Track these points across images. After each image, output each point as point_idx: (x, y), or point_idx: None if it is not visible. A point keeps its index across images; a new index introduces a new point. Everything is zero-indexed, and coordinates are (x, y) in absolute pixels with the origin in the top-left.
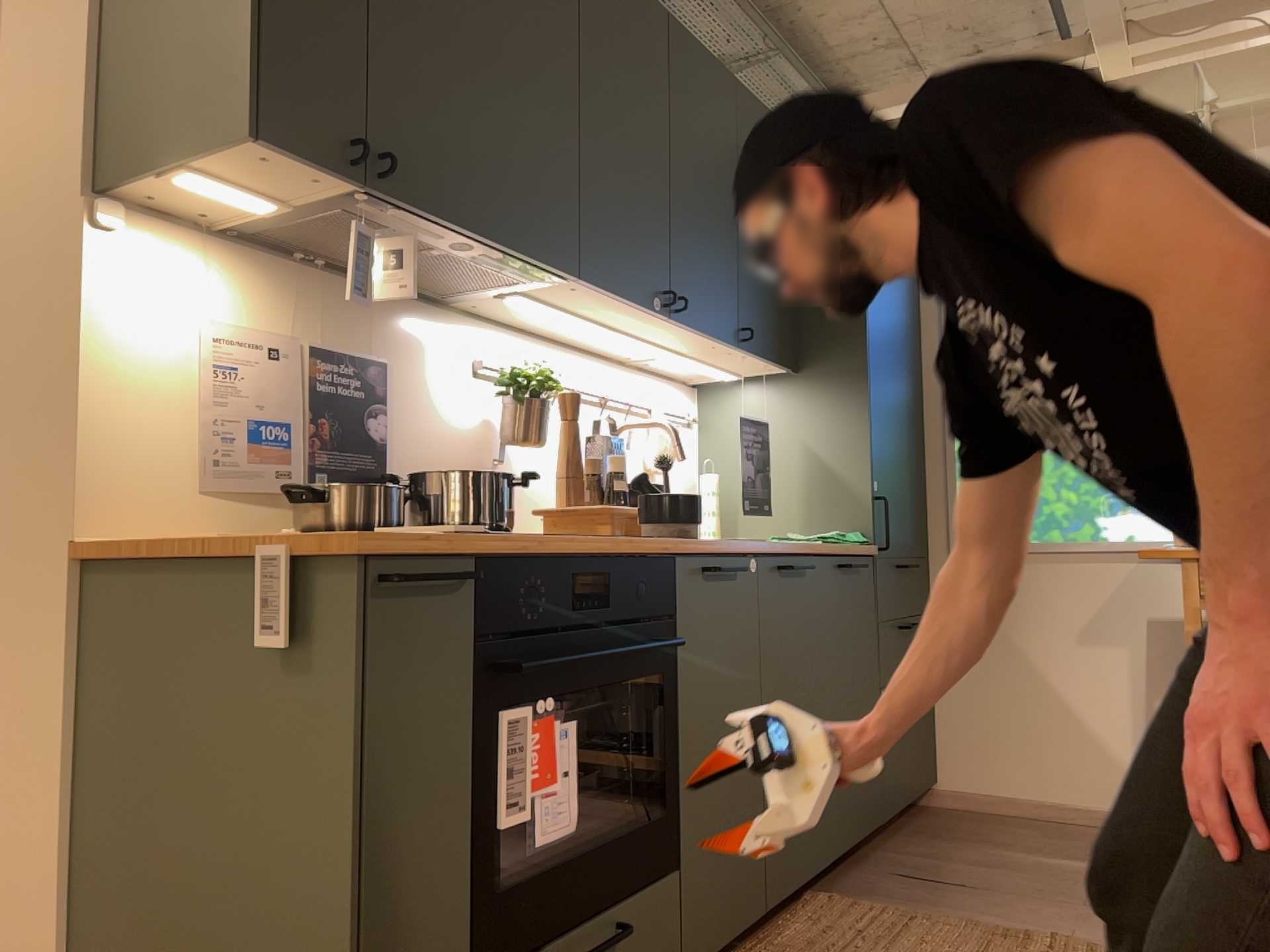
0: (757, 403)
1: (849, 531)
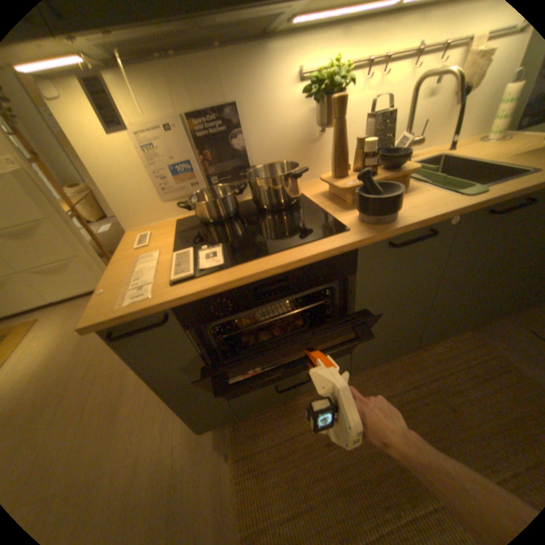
0: None
1: None
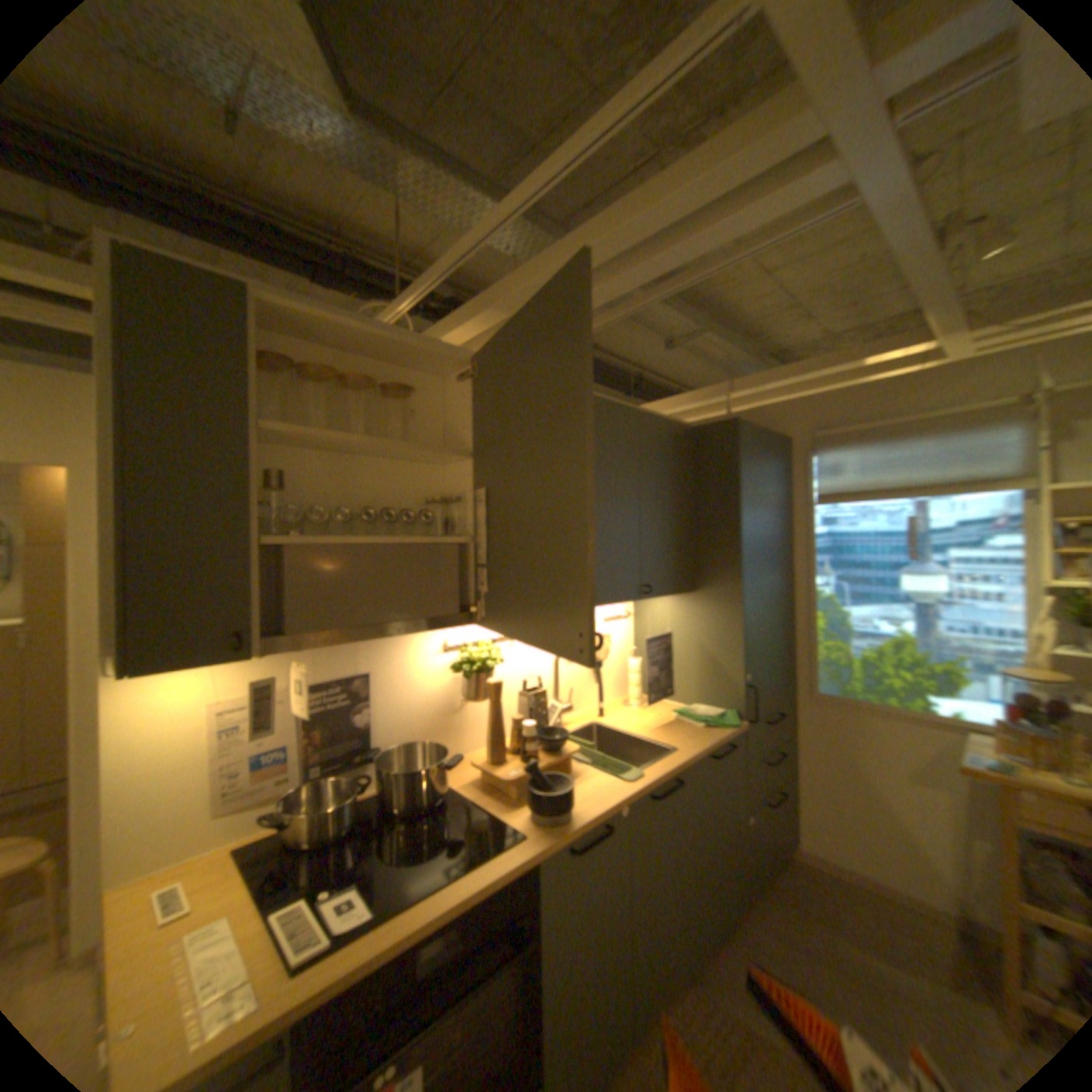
0: (668, 608)
1: (729, 708)
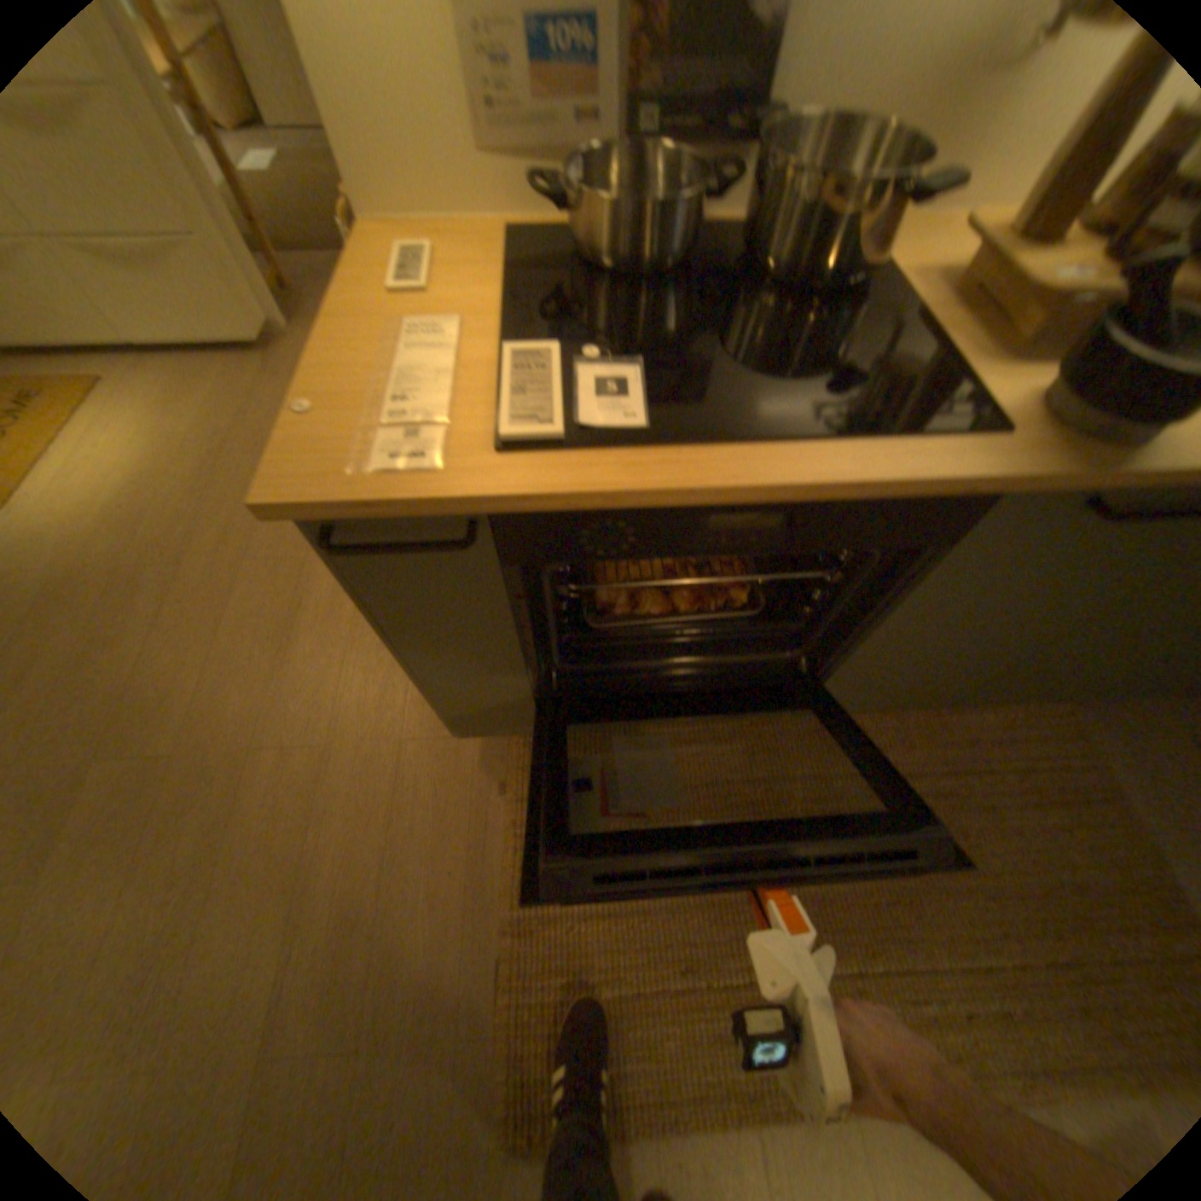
0: None
1: None
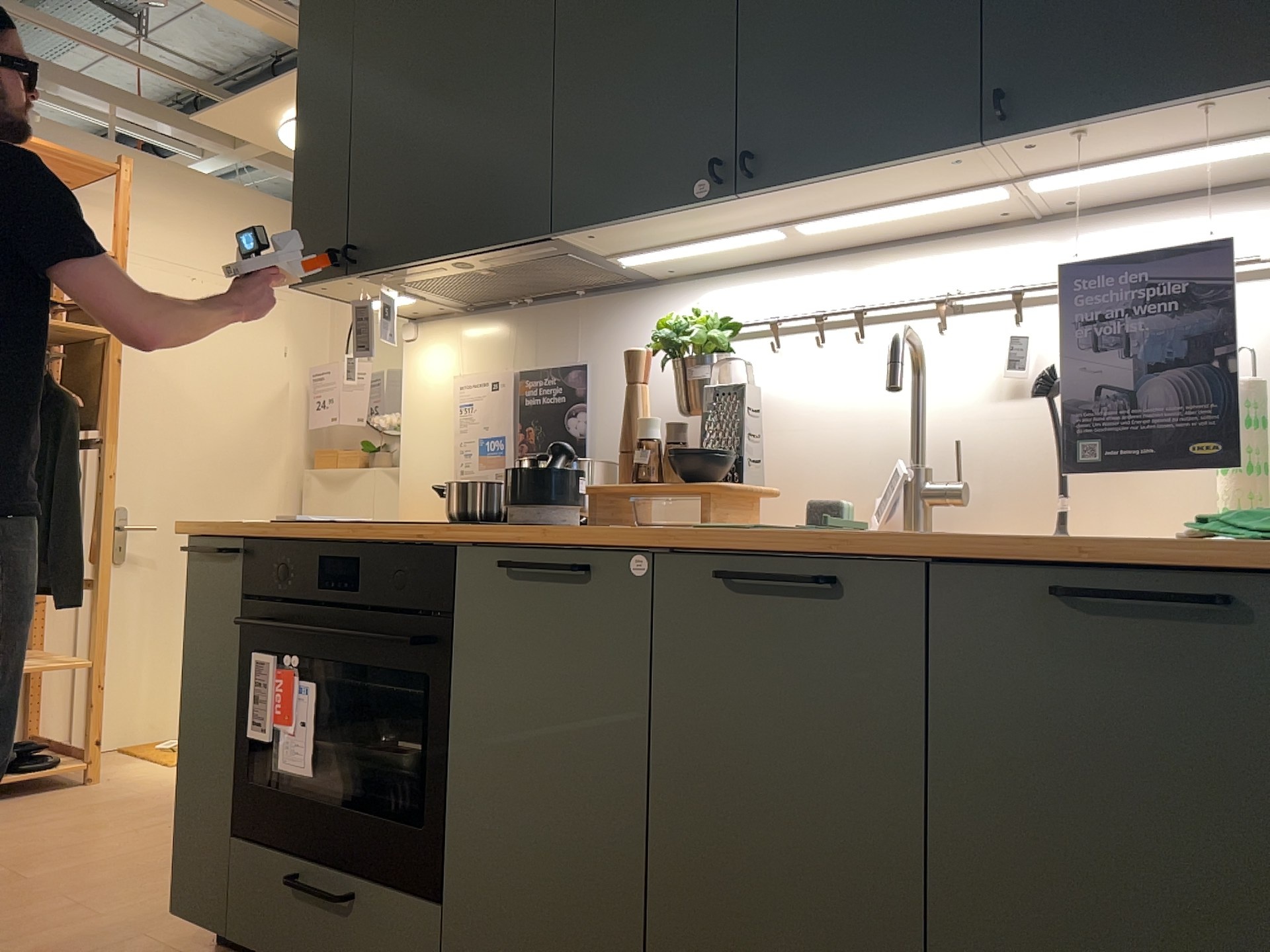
0: None
1: None
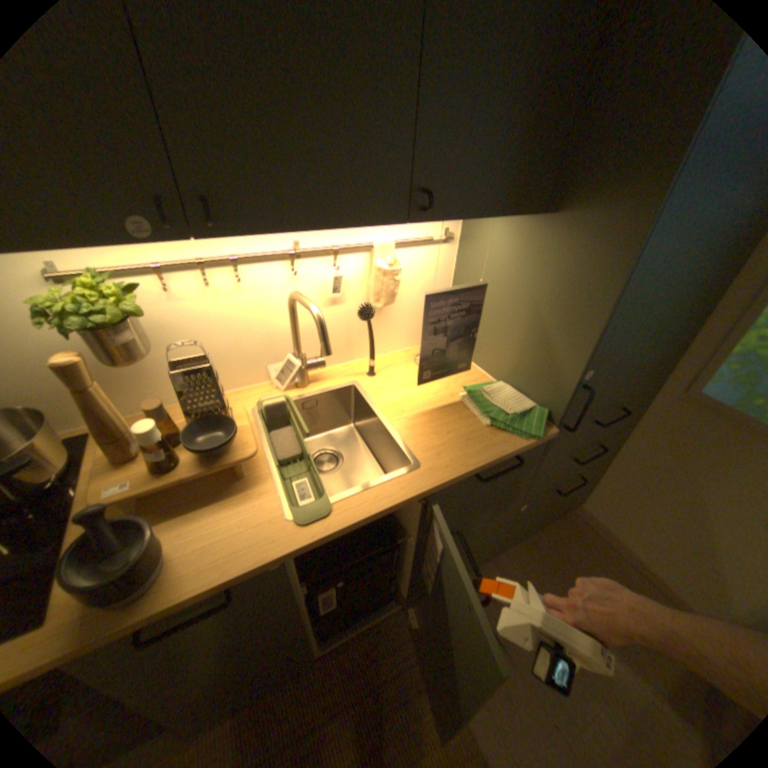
0: (508, 235)
1: (542, 401)
